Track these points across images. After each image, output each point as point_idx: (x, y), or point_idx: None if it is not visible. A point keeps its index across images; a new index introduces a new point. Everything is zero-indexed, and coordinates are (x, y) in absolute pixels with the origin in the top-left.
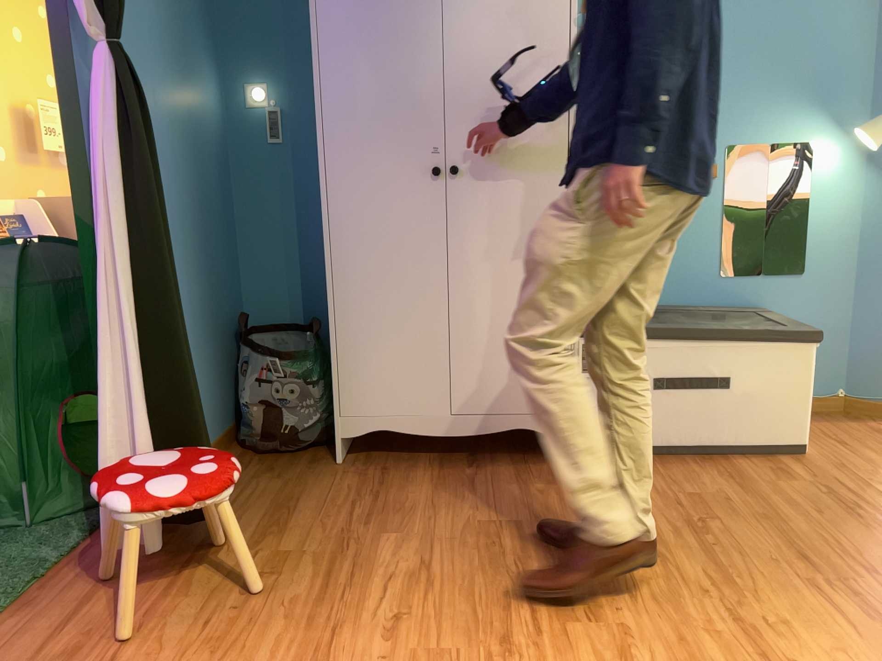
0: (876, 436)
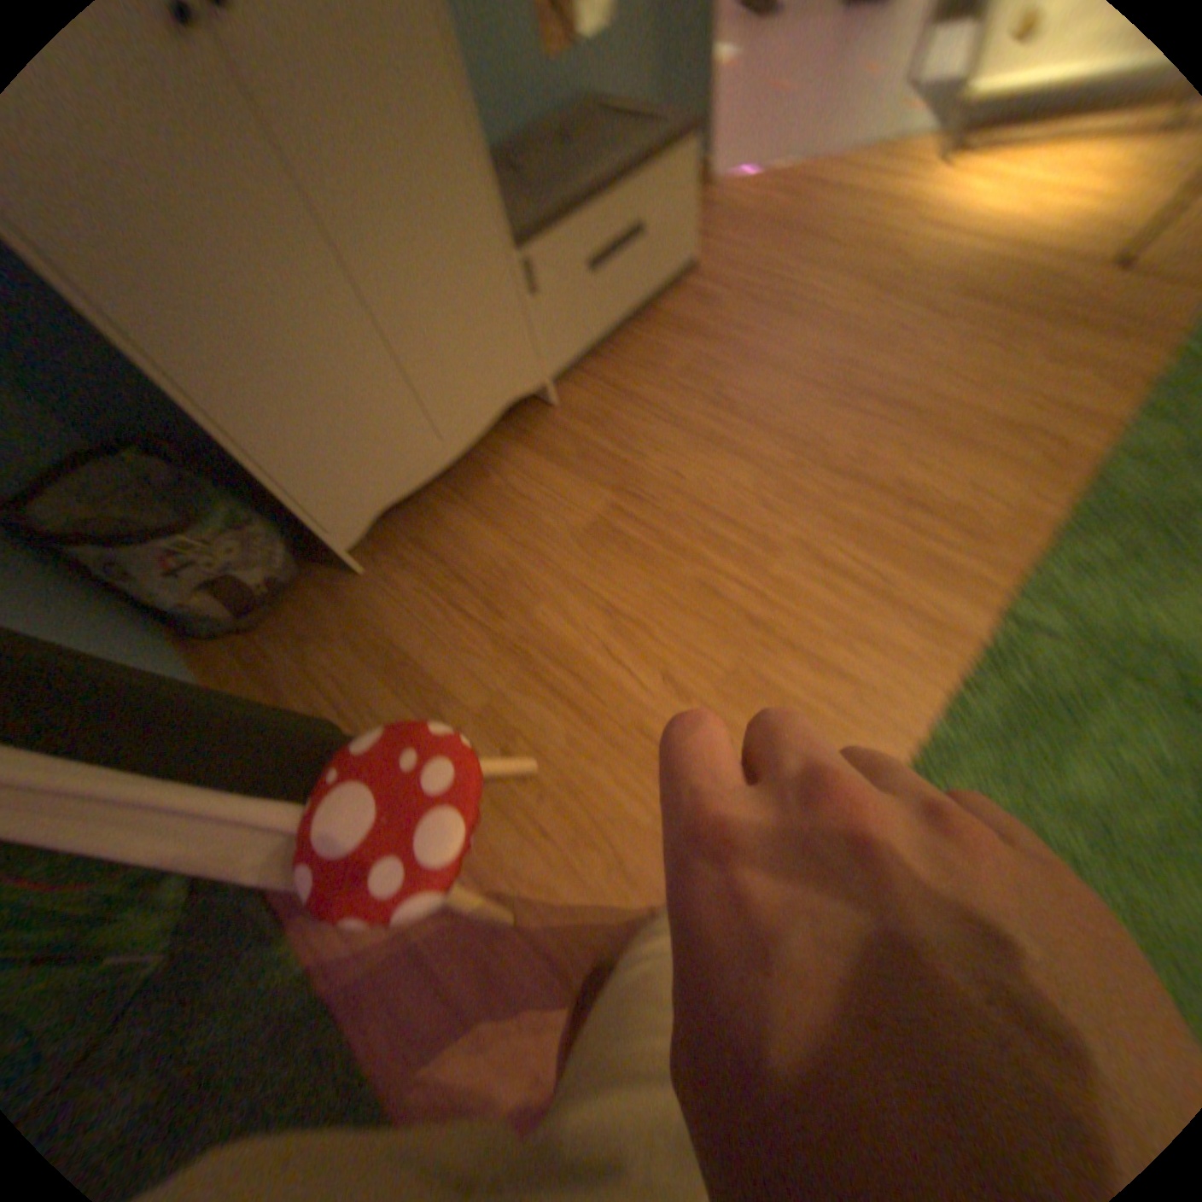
0: (708, 205)
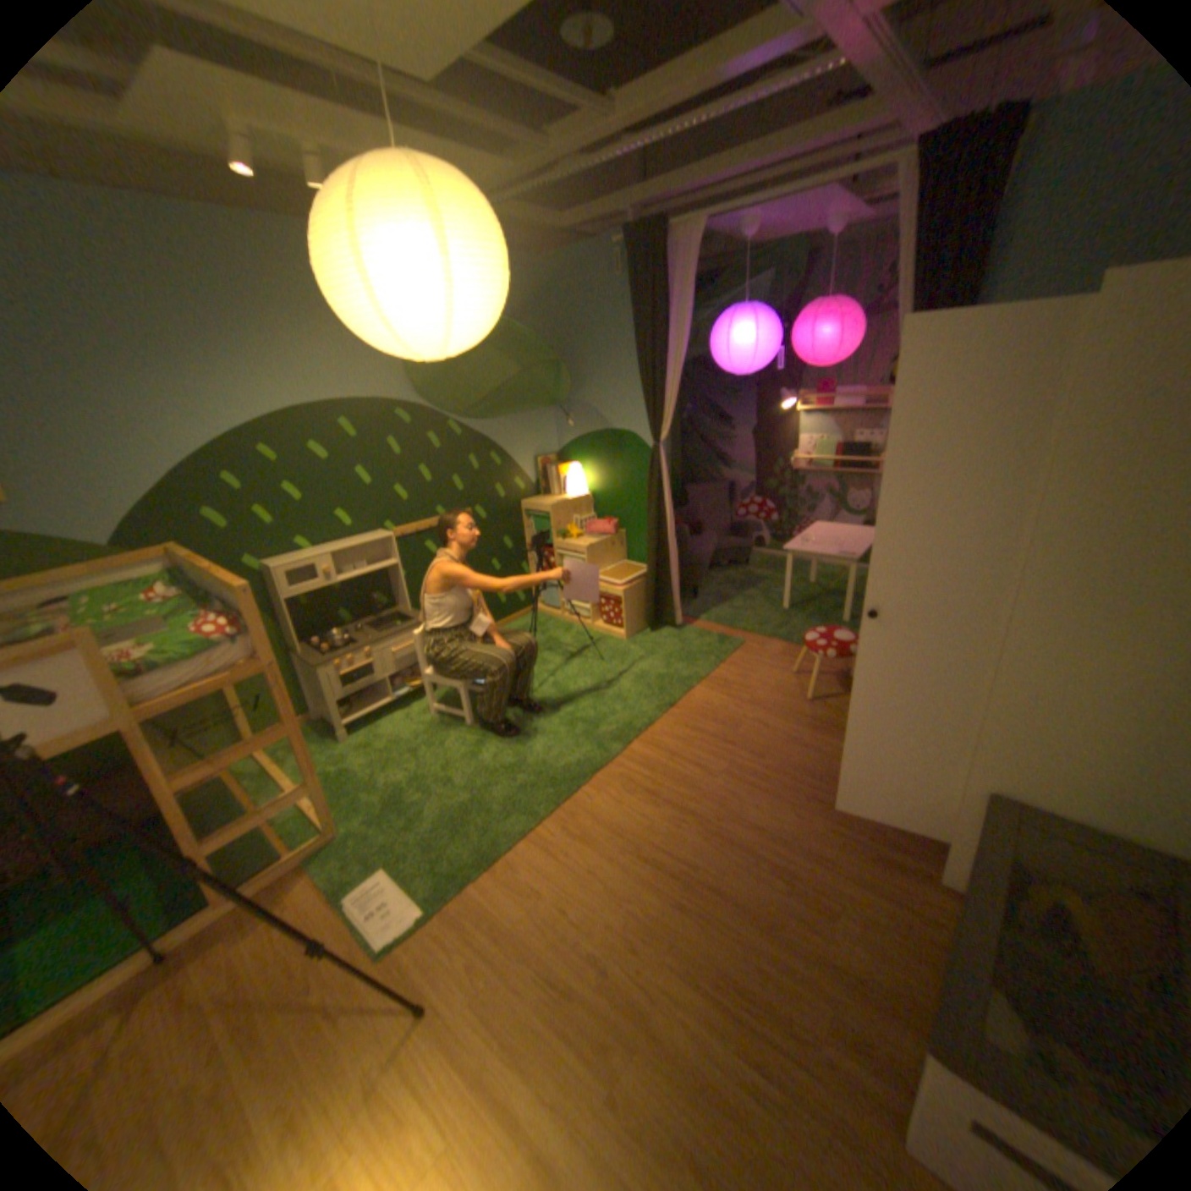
0: None
